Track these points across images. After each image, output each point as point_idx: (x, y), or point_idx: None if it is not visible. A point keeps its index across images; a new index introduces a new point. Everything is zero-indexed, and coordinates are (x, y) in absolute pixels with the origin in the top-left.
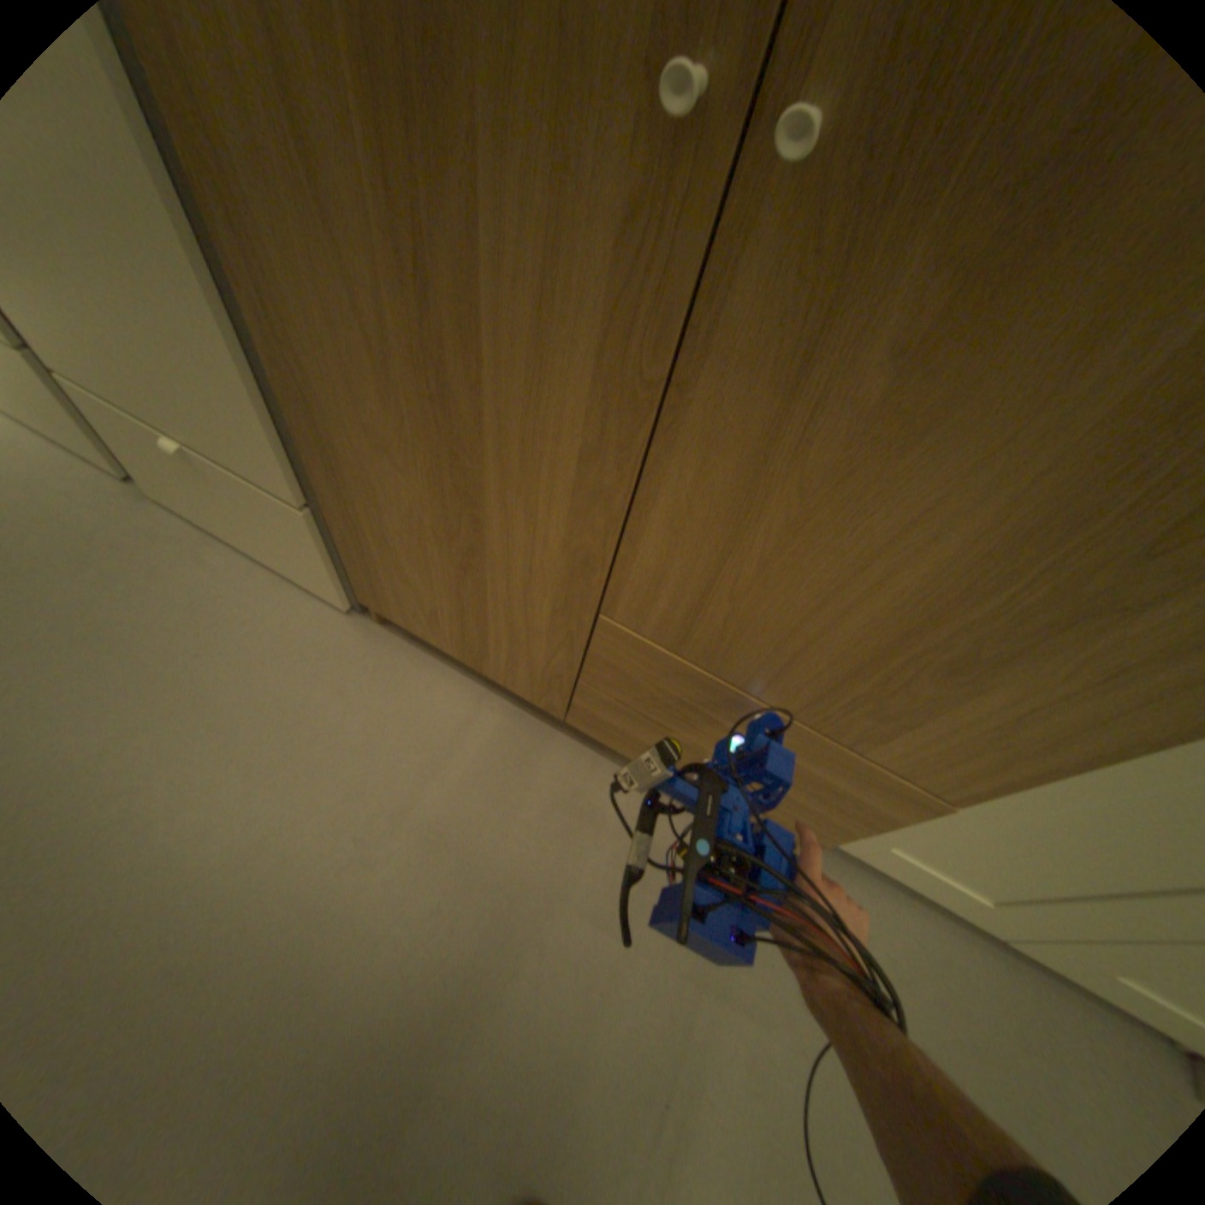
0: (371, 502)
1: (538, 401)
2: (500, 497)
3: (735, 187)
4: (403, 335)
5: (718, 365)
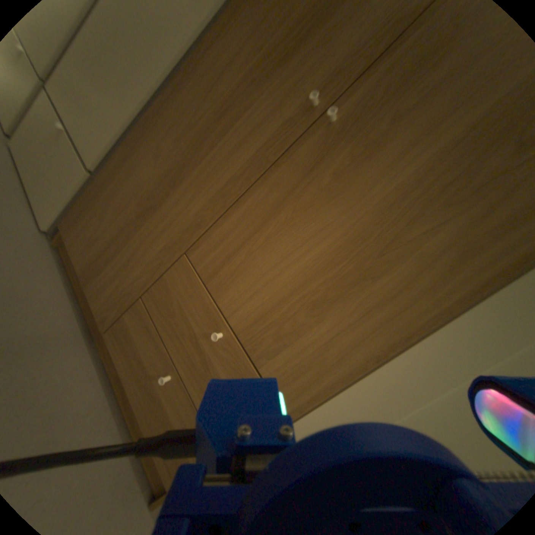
0: (122, 180)
1: (225, 161)
2: (181, 191)
3: (310, 127)
4: (198, 129)
5: (285, 166)
